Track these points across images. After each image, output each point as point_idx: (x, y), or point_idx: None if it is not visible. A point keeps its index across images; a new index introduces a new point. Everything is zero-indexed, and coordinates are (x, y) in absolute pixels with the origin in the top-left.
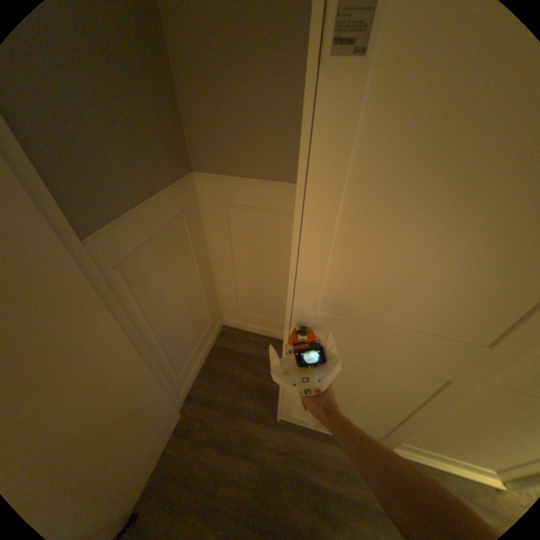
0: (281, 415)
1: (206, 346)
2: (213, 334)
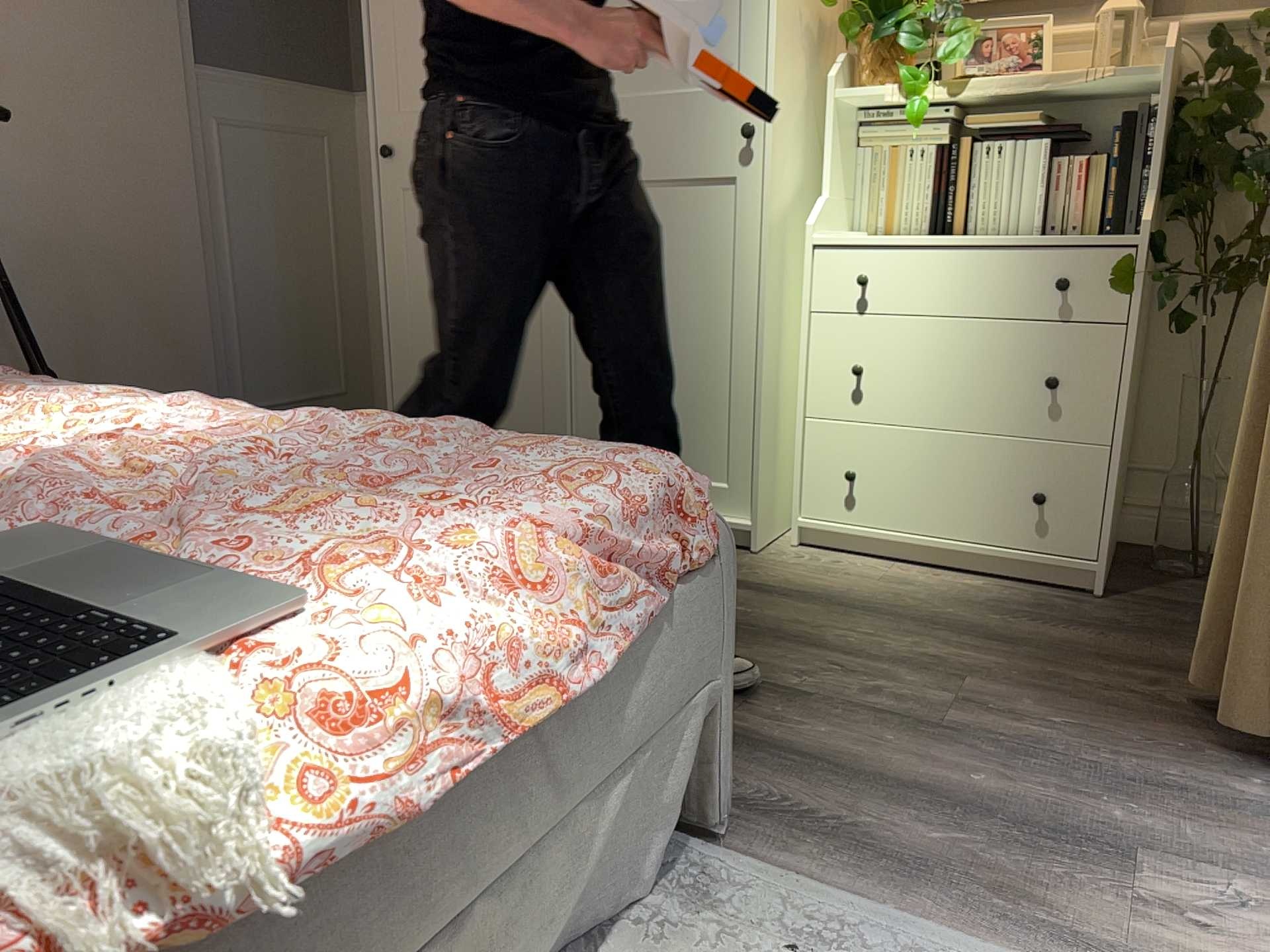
0: None
1: None
2: None
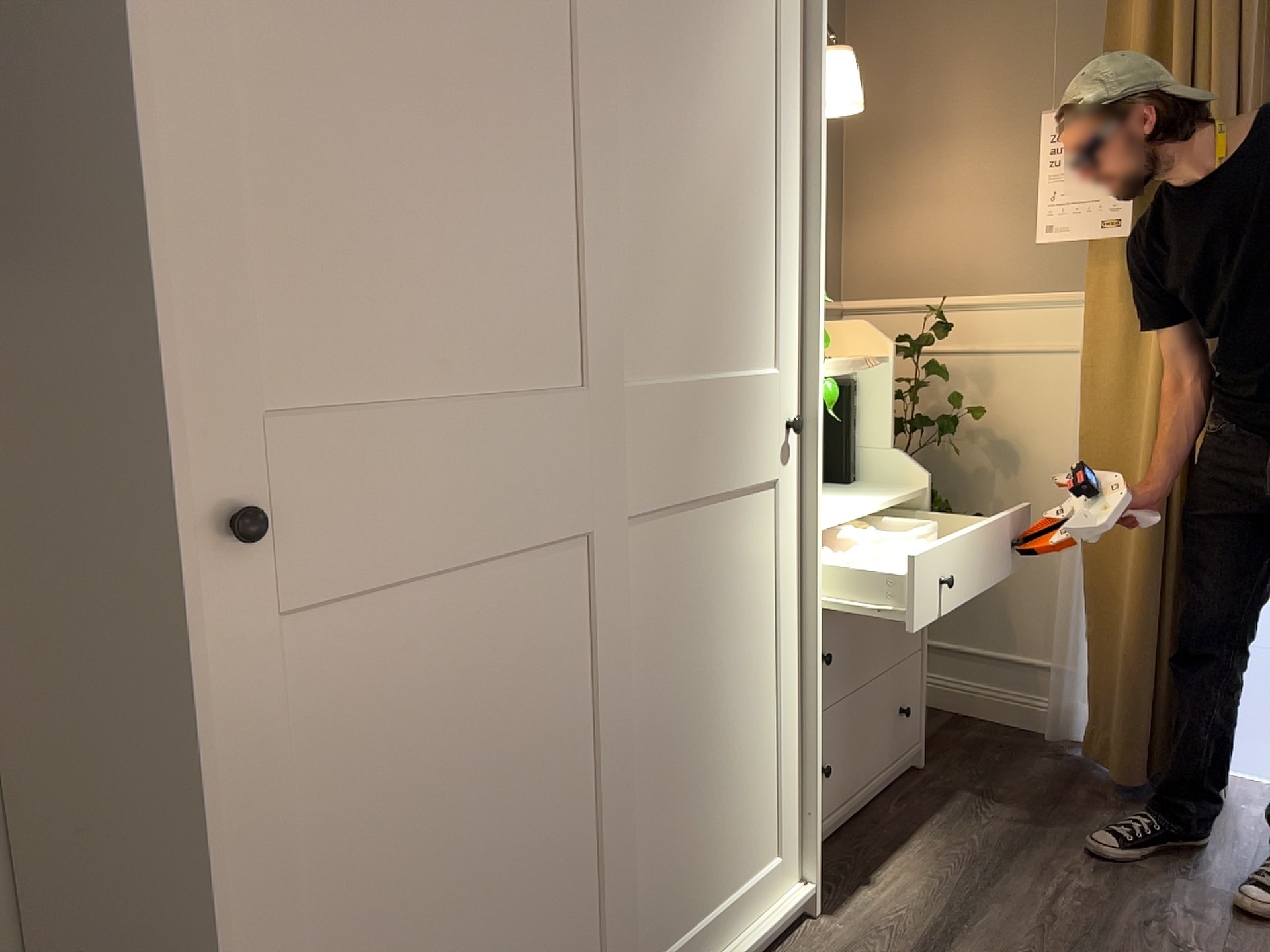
0: None
1: None
2: None
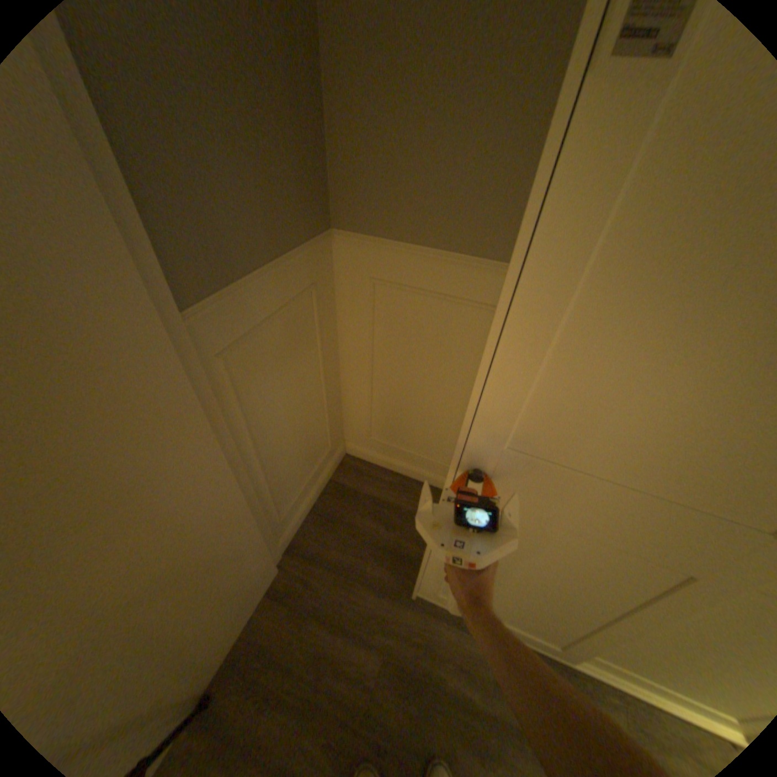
0: (419, 590)
1: (319, 479)
2: (331, 464)
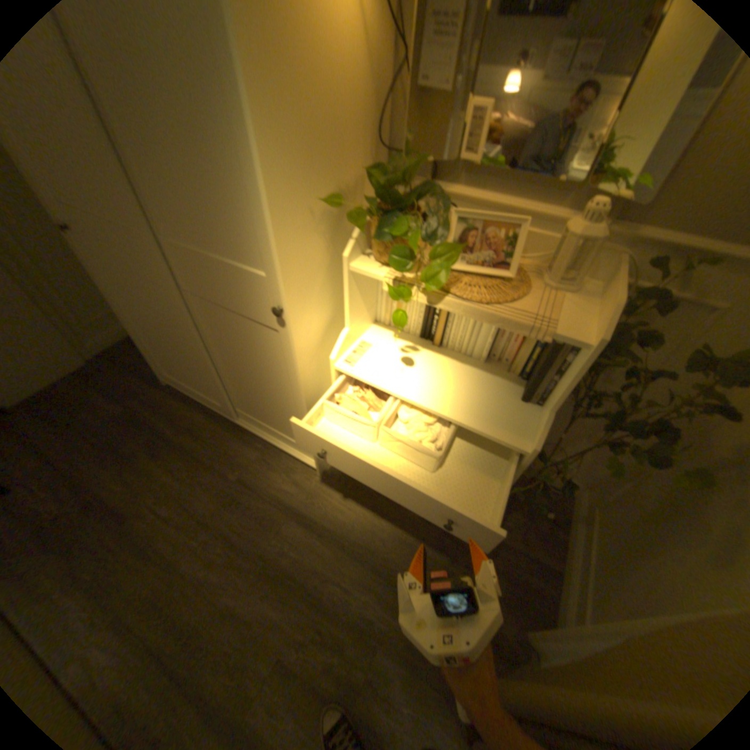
0: (155, 371)
1: None
2: None
